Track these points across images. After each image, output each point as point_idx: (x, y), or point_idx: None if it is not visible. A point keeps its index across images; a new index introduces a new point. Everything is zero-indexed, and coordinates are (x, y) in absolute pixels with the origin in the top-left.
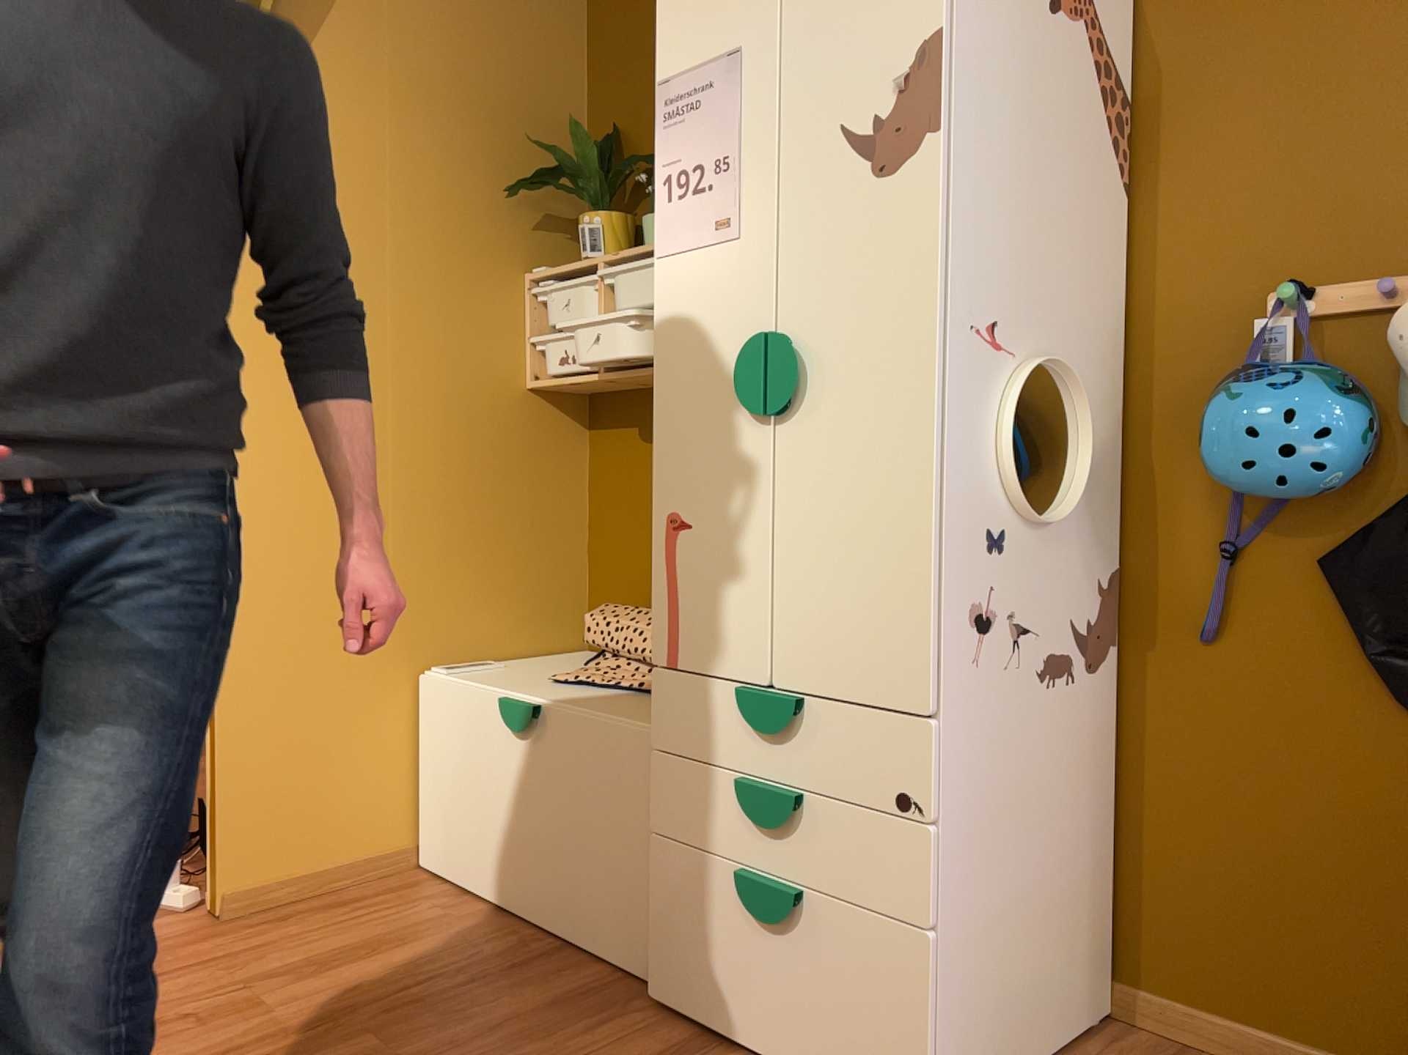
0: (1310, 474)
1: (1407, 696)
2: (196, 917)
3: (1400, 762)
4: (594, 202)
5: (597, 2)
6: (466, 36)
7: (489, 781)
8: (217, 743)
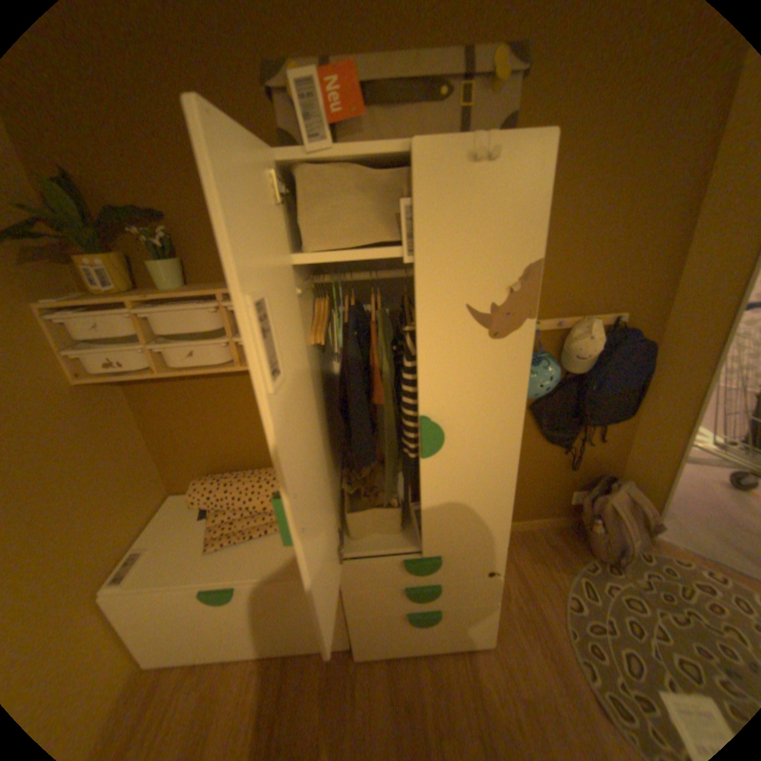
0: (546, 392)
1: (551, 440)
2: None
3: (542, 454)
4: (85, 244)
5: None
6: None
7: (197, 624)
8: None
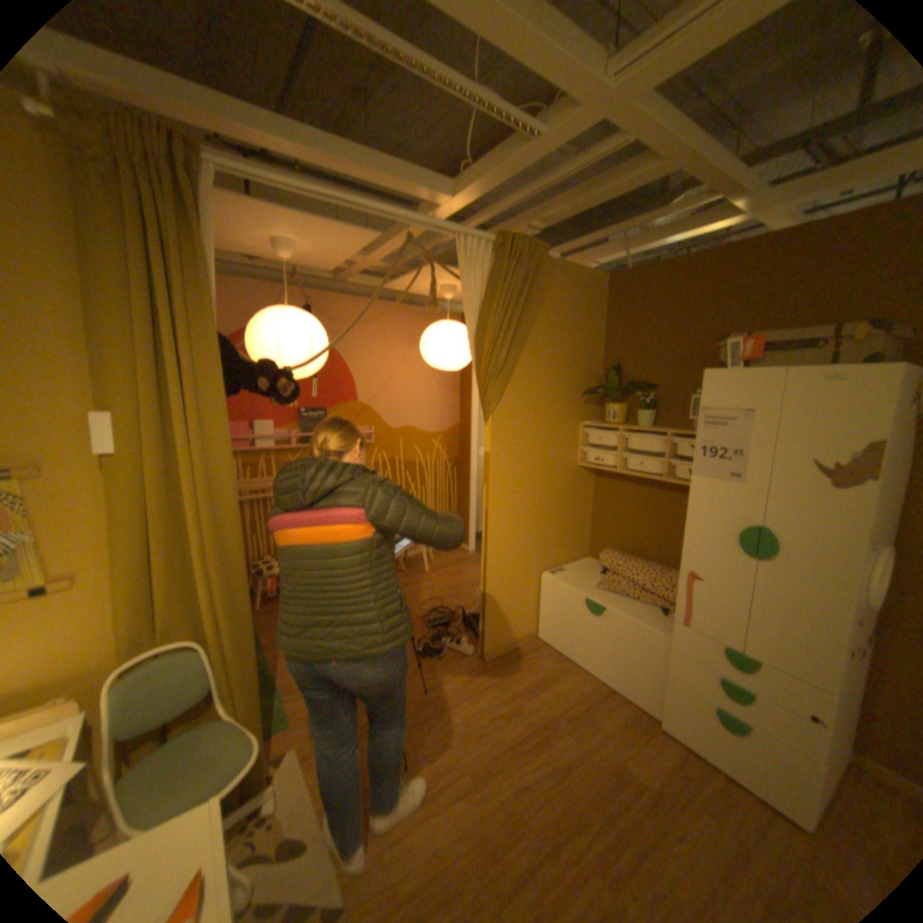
0: None
1: None
2: (476, 660)
3: None
4: (613, 398)
5: (610, 309)
6: (566, 334)
7: (577, 624)
8: (485, 607)
